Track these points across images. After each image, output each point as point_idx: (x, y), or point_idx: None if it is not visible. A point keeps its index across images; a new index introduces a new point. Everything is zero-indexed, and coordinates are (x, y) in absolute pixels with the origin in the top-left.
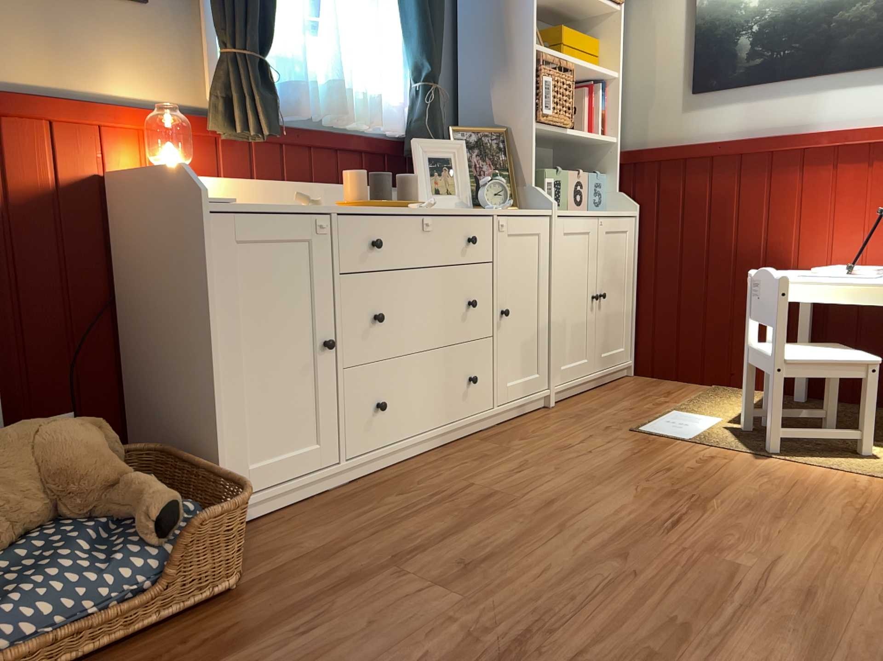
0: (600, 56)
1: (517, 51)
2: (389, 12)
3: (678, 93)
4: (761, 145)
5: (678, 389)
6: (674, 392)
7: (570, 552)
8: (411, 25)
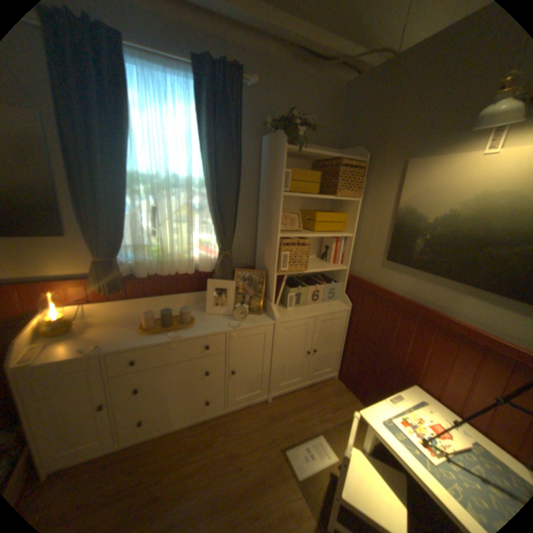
0: (347, 222)
1: (273, 236)
2: (206, 216)
3: (381, 256)
4: (417, 309)
5: (347, 408)
6: (342, 410)
7: None
8: (213, 224)
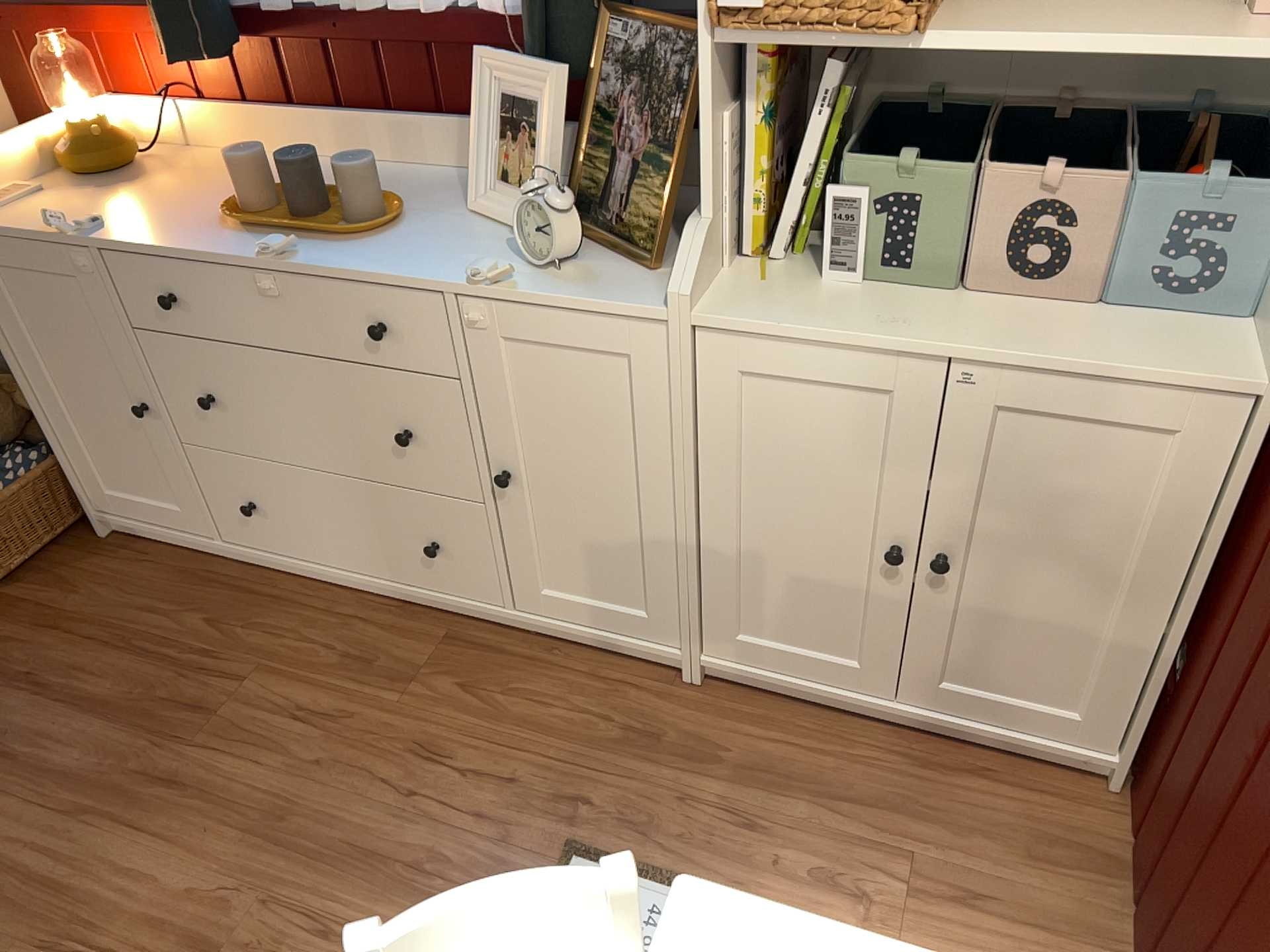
0: None
1: None
2: None
3: None
4: None
5: (1026, 924)
6: (989, 914)
7: (7, 836)
8: None
